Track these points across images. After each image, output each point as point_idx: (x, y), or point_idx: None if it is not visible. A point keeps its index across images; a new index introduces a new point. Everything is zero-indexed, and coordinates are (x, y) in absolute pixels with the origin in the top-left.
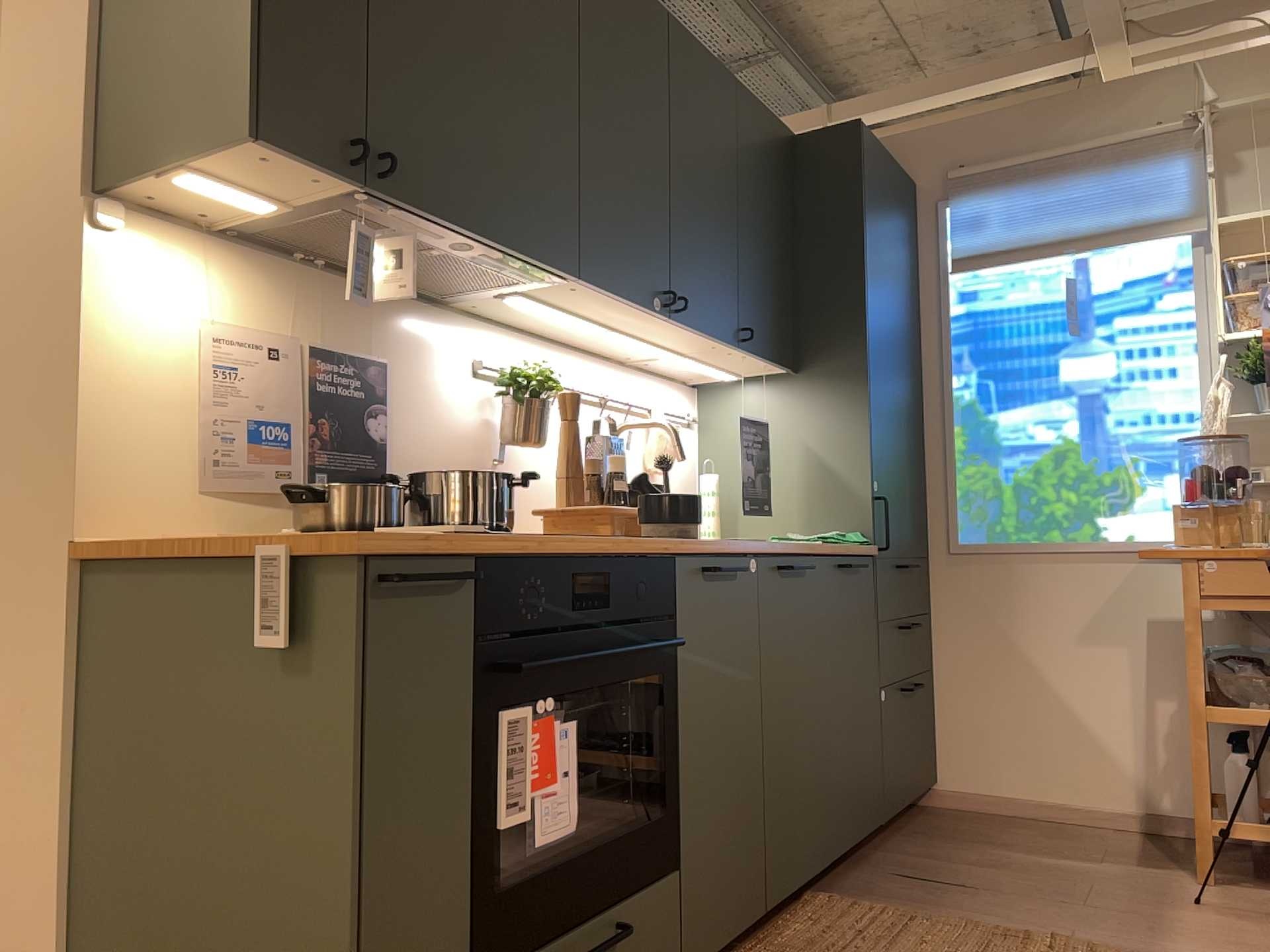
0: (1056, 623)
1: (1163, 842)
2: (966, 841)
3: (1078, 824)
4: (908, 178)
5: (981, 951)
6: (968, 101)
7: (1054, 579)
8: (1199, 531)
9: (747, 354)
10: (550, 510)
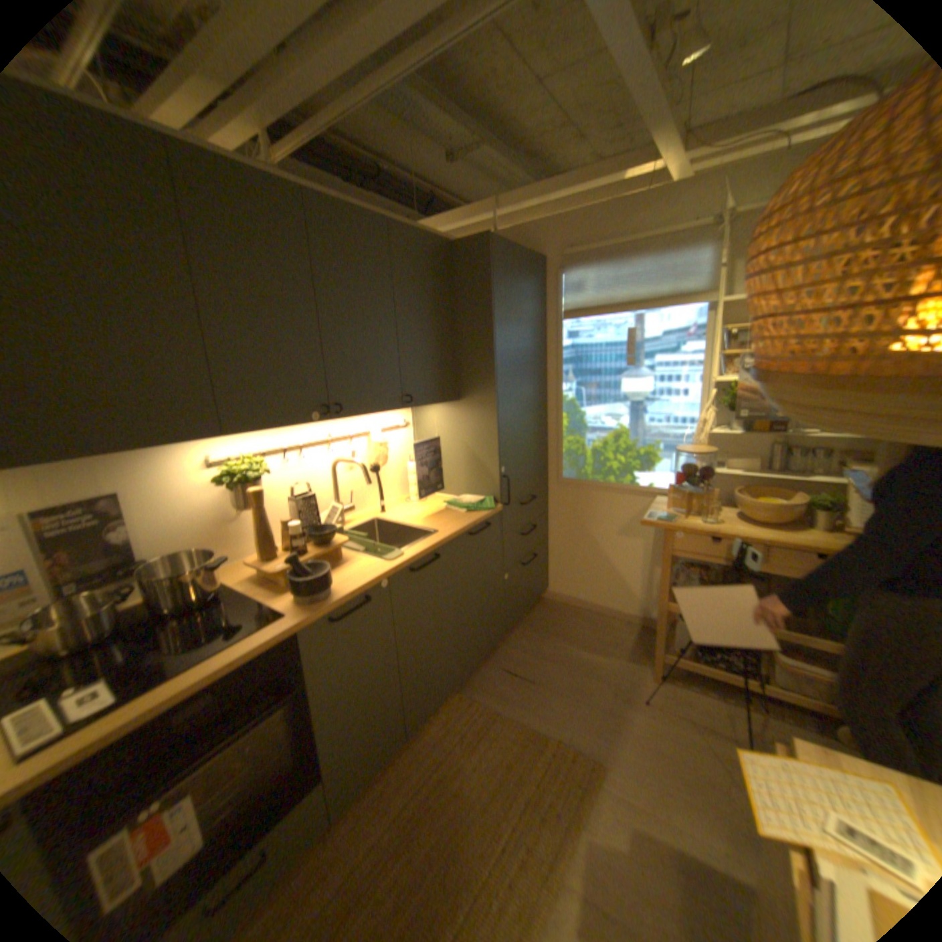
0: (608, 525)
1: (648, 637)
2: (550, 636)
3: (610, 619)
4: (541, 252)
5: (516, 760)
6: (582, 192)
7: (609, 502)
8: (682, 502)
9: (414, 407)
10: (249, 567)
